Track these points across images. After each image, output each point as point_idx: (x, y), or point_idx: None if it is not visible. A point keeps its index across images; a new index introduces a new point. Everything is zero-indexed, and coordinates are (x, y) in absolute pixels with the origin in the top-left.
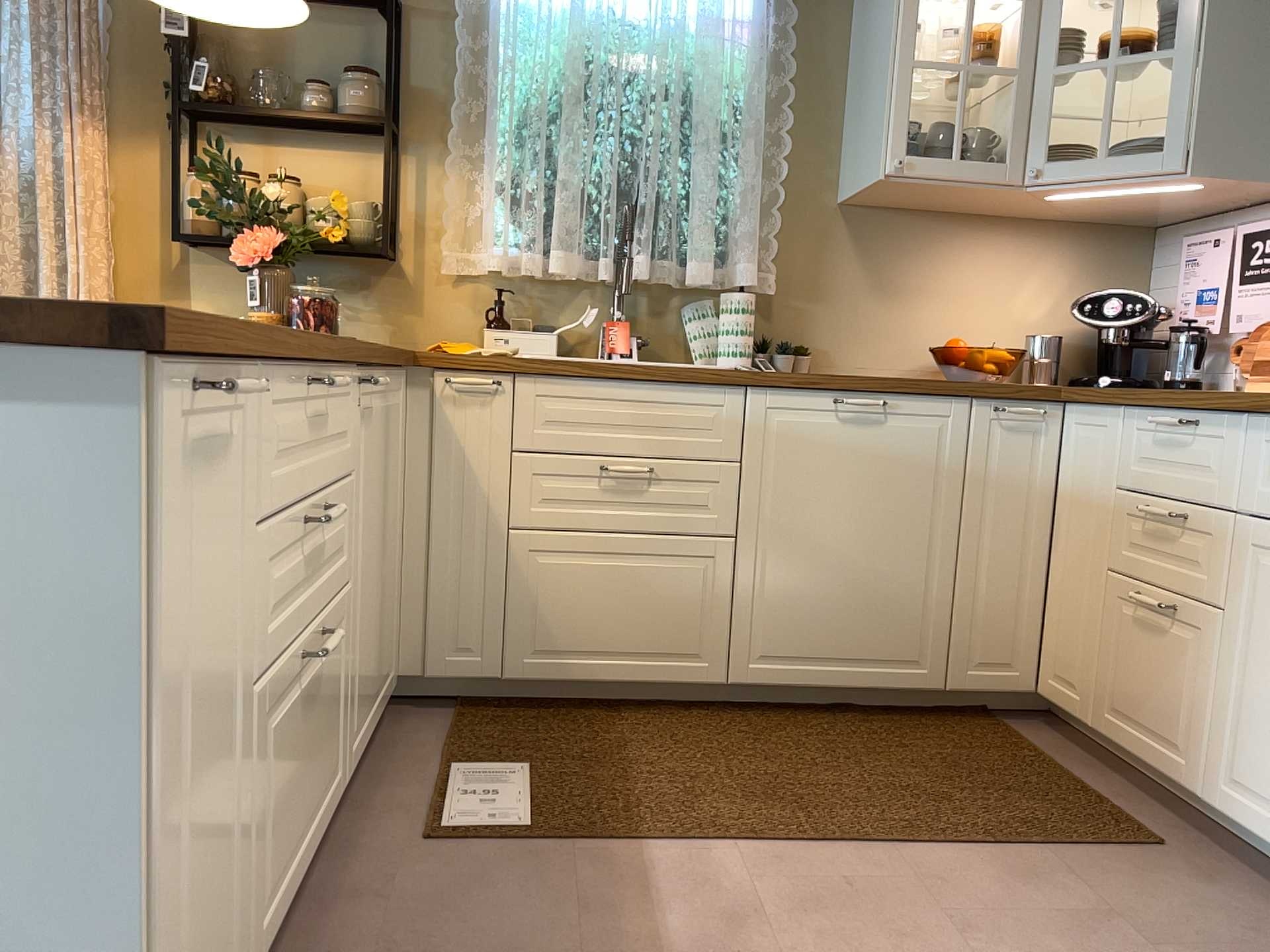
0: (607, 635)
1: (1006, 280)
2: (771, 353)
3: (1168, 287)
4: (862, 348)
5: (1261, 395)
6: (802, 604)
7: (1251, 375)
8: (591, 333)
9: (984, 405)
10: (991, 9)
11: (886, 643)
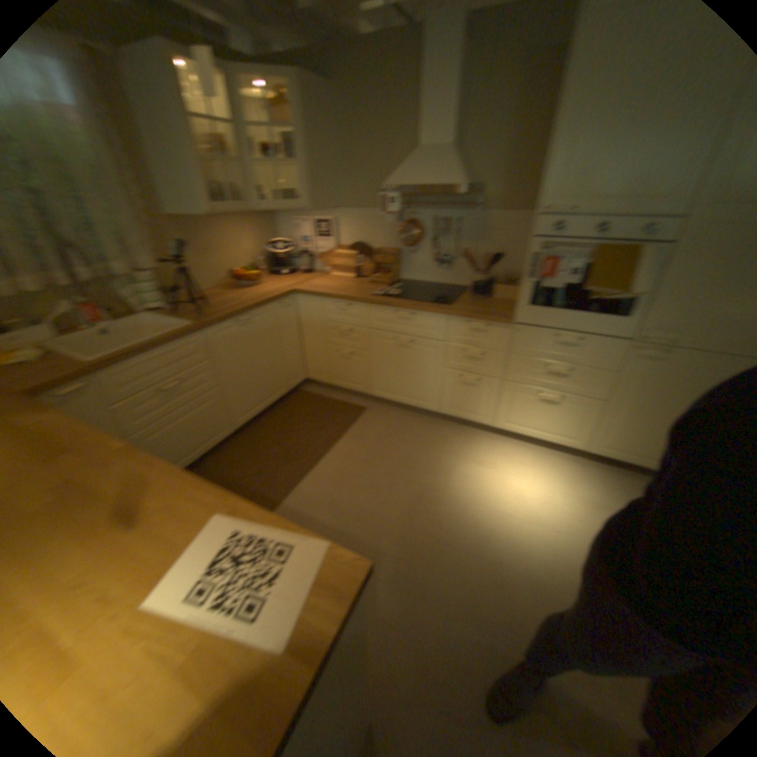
0: (193, 445)
1: (241, 237)
2: (168, 293)
3: (289, 231)
4: (203, 279)
5: (369, 296)
6: (250, 392)
7: (331, 267)
8: (70, 313)
9: (279, 303)
10: (213, 120)
11: (275, 389)
